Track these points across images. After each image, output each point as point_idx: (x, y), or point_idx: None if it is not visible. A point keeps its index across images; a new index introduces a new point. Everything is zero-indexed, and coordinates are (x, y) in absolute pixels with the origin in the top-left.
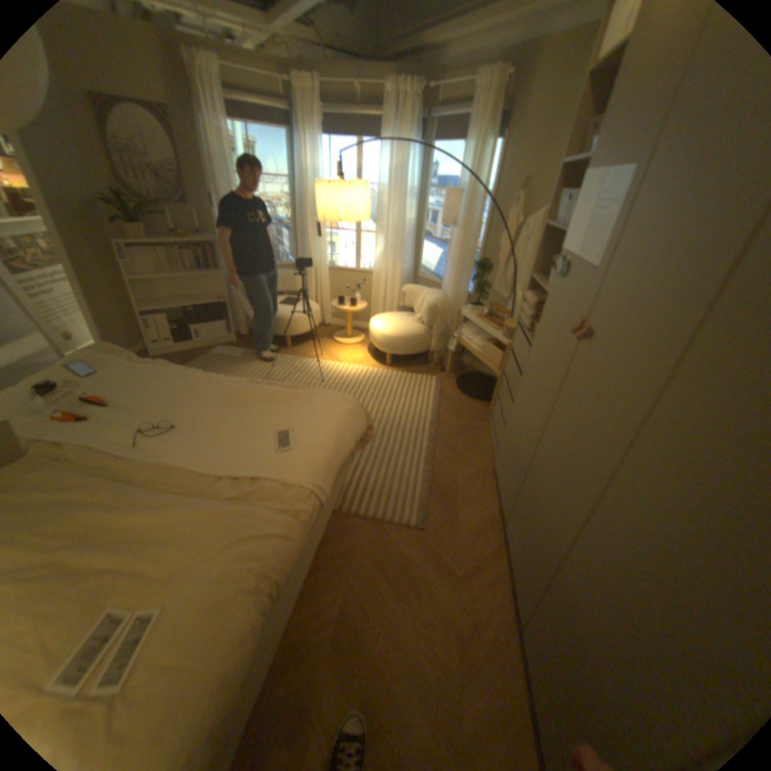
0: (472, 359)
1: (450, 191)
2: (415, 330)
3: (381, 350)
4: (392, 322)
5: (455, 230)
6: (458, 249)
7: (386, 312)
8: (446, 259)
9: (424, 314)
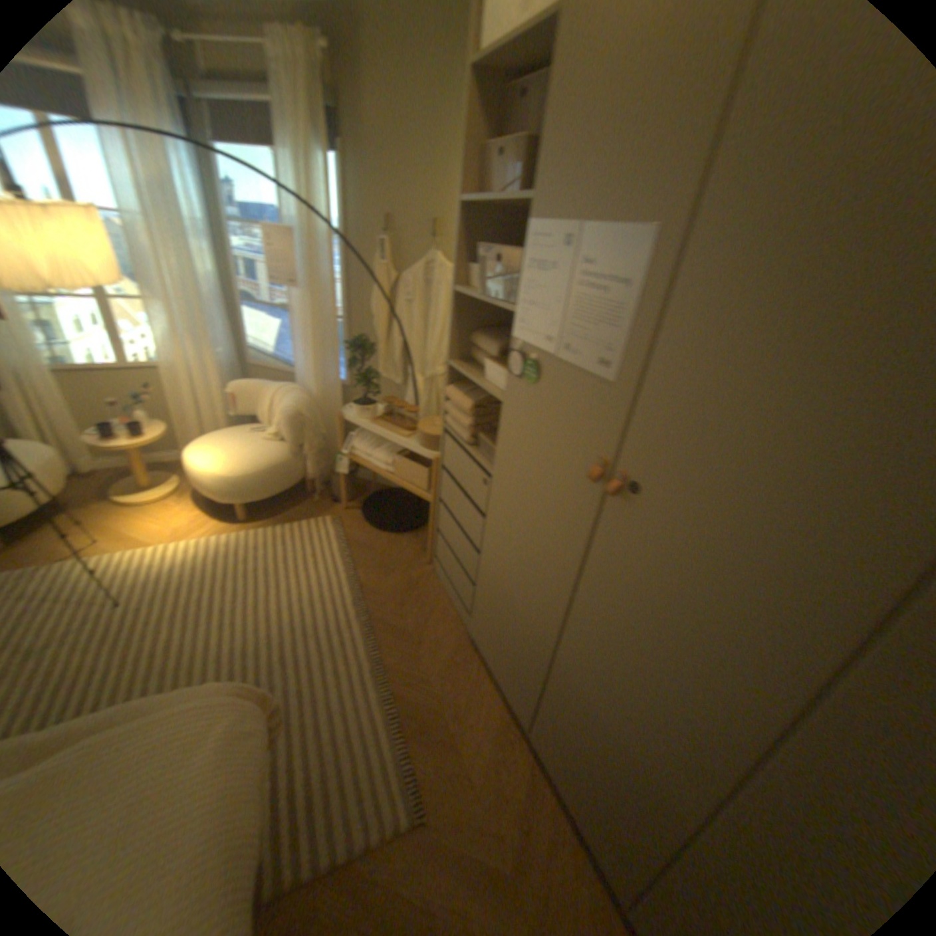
0: (373, 475)
1: (267, 229)
2: (274, 456)
3: (223, 503)
4: (227, 450)
5: (295, 293)
6: (310, 322)
7: (208, 430)
8: (290, 336)
9: (284, 430)
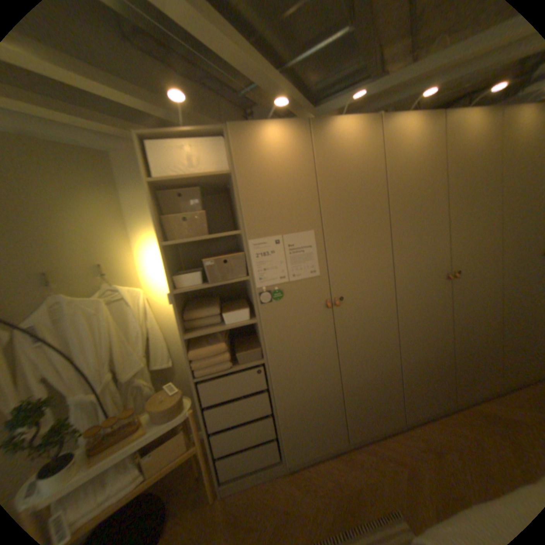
0: None
1: None
2: None
3: None
4: None
5: None
6: None
7: None
8: None
9: None
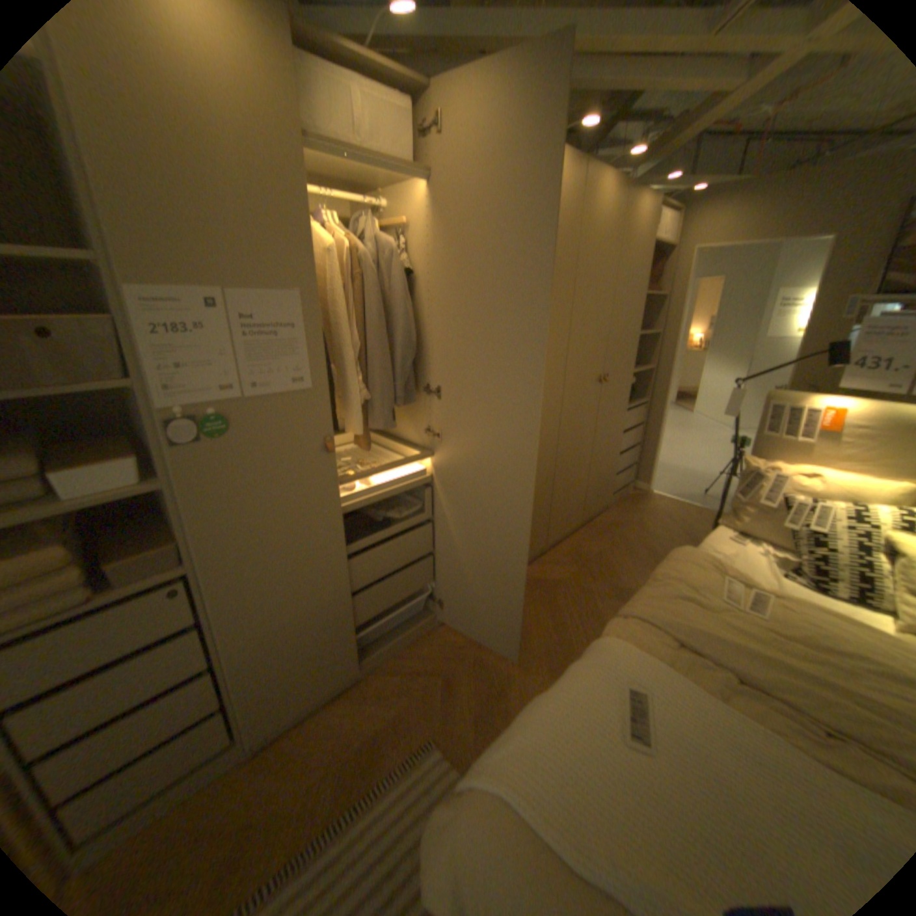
0: None
1: None
2: None
3: None
4: None
5: None
6: None
7: None
8: None
9: None
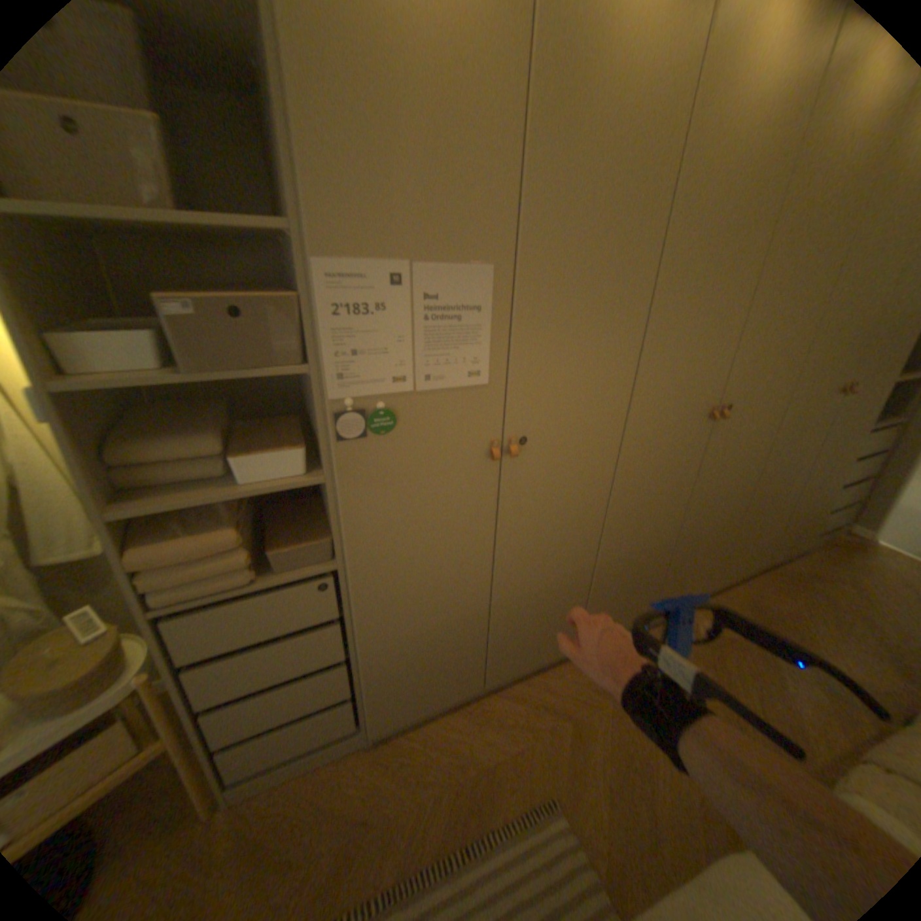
0: None
1: None
2: None
3: None
4: None
5: None
6: None
7: None
8: None
9: None
